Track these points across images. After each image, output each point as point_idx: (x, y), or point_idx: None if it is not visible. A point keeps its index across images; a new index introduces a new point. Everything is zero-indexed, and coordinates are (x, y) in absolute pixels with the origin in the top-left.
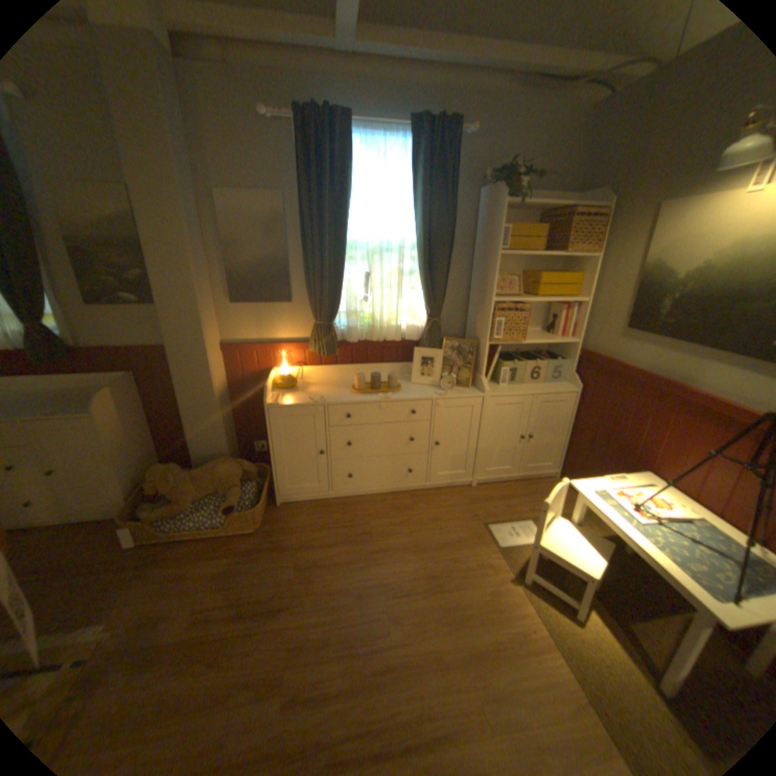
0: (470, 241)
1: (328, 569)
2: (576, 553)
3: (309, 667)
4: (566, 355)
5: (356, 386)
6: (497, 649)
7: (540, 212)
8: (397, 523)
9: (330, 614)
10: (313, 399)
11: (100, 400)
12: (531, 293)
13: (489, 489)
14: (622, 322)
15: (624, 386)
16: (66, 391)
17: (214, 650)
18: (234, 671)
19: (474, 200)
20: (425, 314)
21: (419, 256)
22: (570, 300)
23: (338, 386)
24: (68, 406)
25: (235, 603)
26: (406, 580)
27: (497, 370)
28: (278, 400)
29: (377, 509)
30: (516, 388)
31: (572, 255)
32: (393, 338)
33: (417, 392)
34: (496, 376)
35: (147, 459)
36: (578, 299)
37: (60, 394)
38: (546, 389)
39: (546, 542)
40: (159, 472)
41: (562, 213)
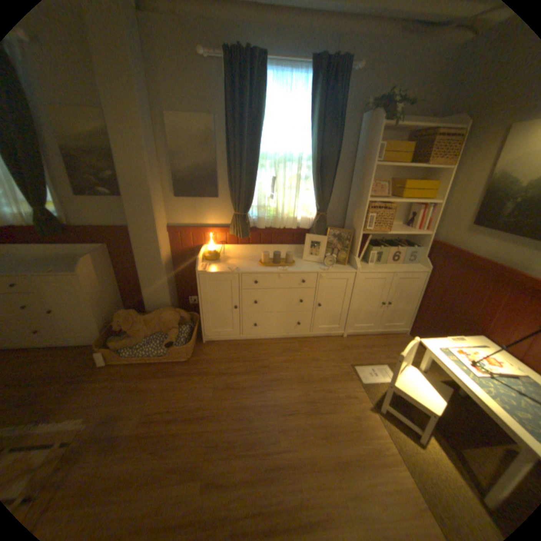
0: (352, 155)
1: (237, 391)
2: (422, 394)
3: (221, 461)
4: (421, 243)
5: (262, 260)
6: (358, 459)
7: (408, 133)
8: (288, 361)
9: (238, 424)
10: (231, 268)
11: (84, 263)
12: (397, 196)
13: (356, 339)
14: (469, 220)
15: (467, 269)
16: (62, 256)
17: (156, 443)
18: (169, 459)
19: (357, 123)
20: (316, 209)
21: (313, 165)
22: (428, 201)
23: (249, 260)
24: (62, 266)
25: (172, 411)
26: (293, 403)
27: (367, 253)
28: (206, 268)
29: (274, 349)
30: (381, 267)
31: (432, 167)
32: (291, 227)
33: (306, 267)
34: (366, 257)
35: (116, 305)
36: (434, 201)
37: (58, 258)
38: (404, 269)
39: (399, 384)
40: (123, 315)
41: (427, 133)
